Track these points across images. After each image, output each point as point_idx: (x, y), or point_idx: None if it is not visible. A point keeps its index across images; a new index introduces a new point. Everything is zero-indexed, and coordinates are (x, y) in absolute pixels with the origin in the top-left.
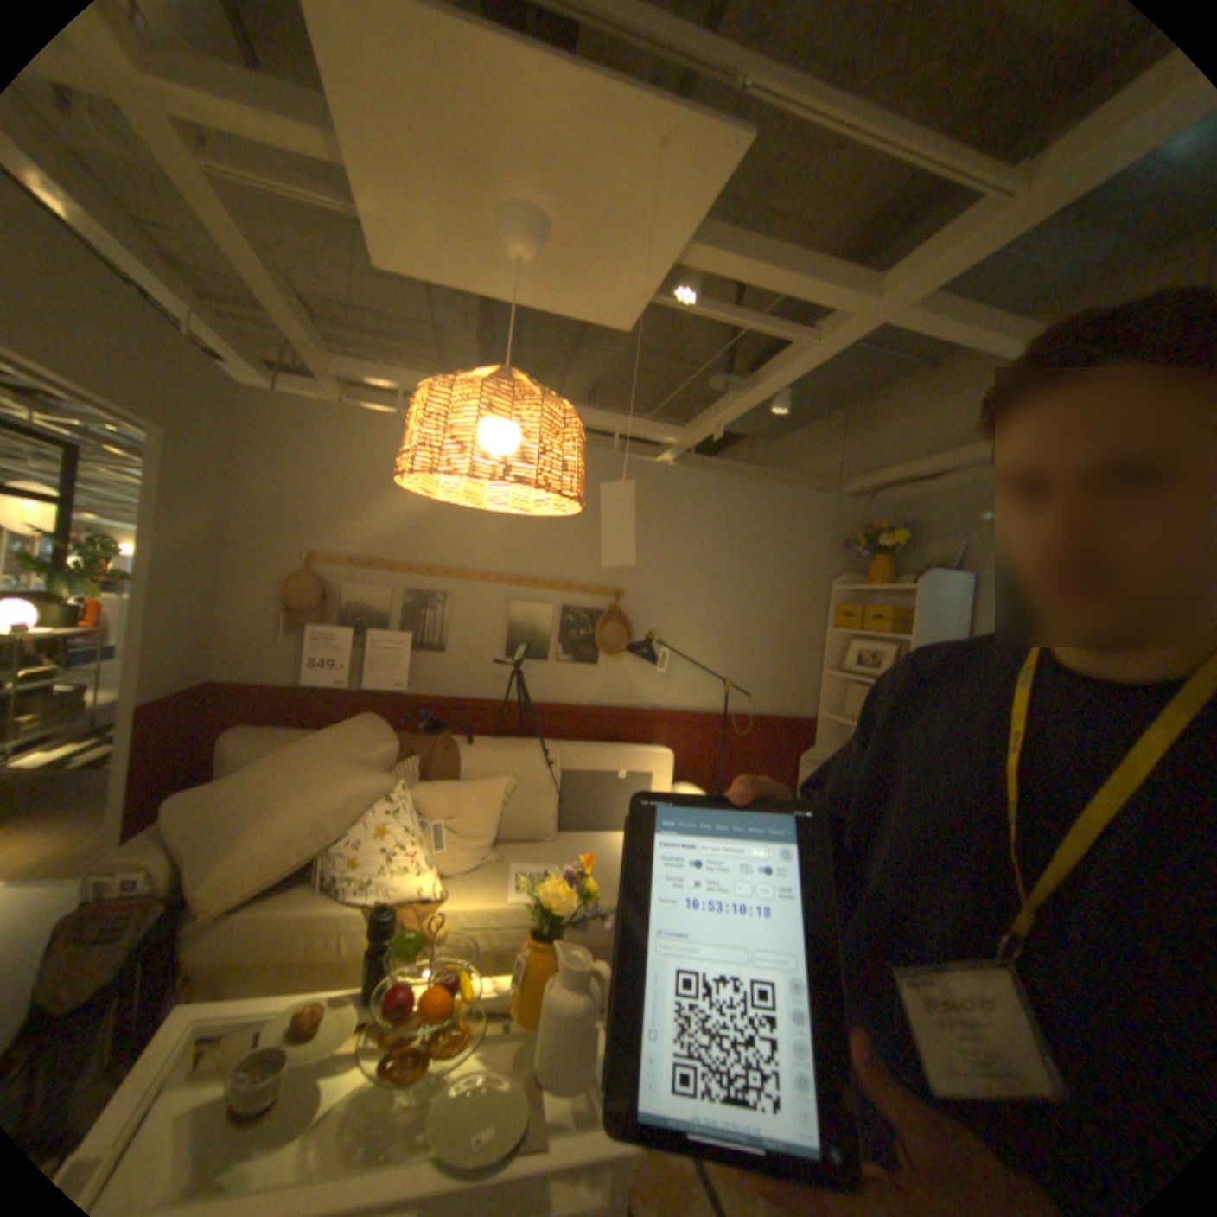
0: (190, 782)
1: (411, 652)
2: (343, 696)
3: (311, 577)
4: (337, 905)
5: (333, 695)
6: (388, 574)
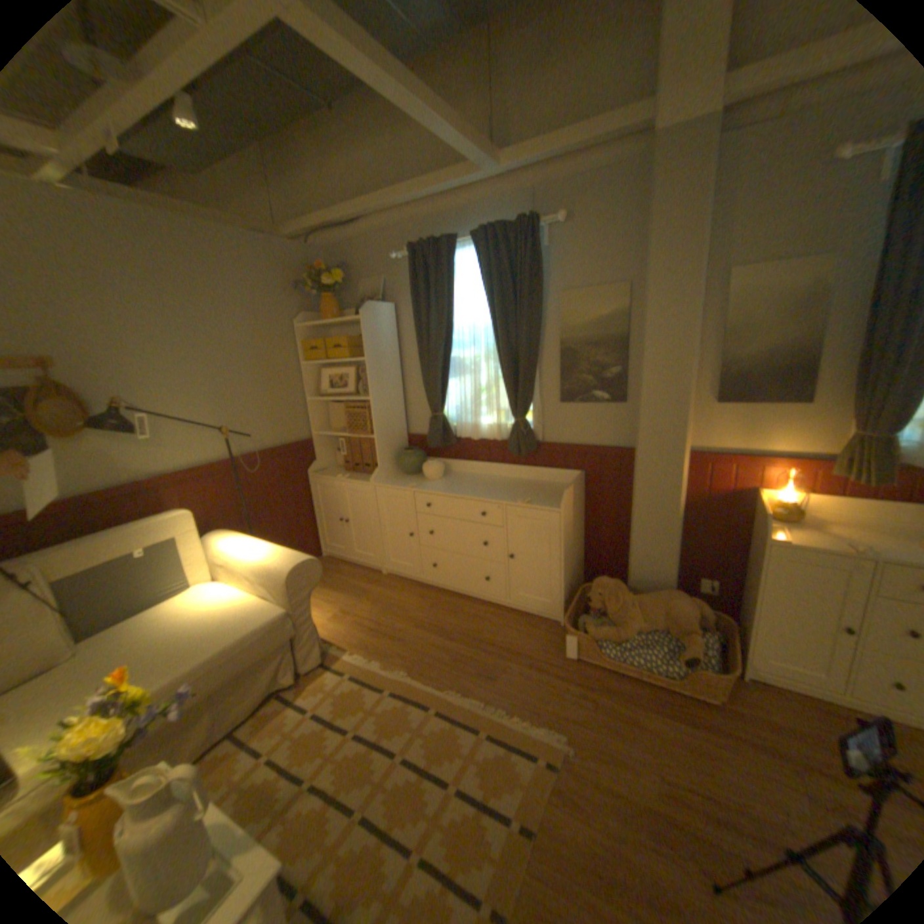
0: None
1: None
2: None
3: None
4: None
5: None
6: None
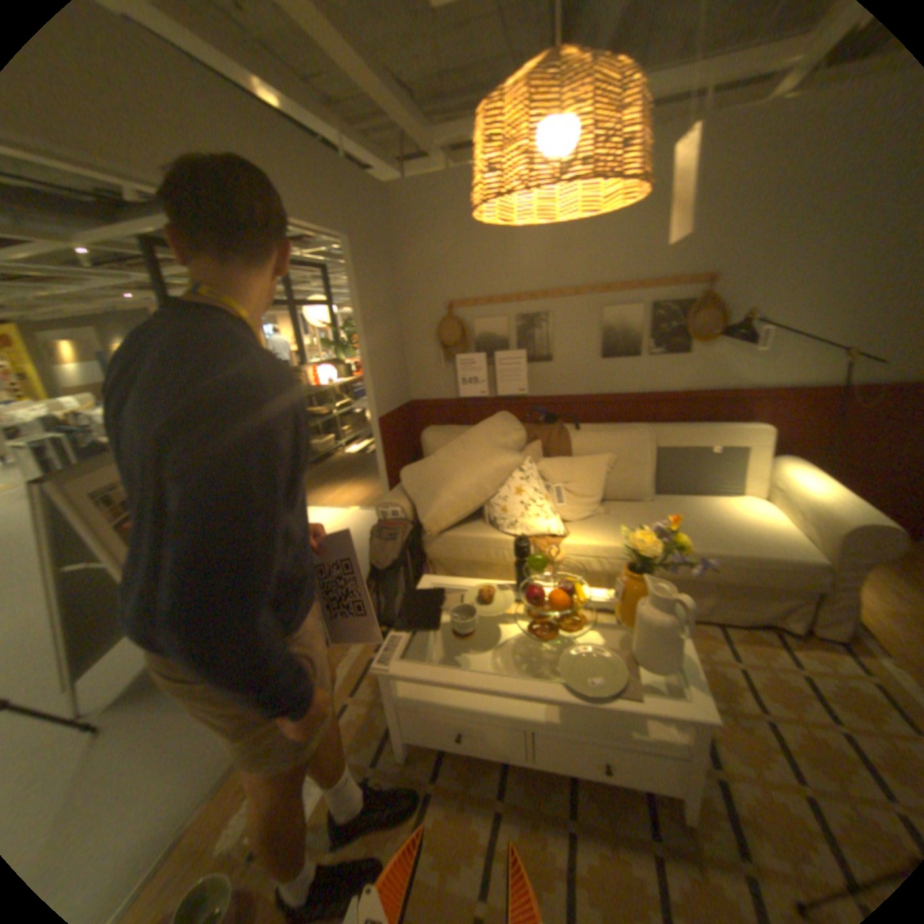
0: (414, 460)
1: (526, 366)
2: (486, 402)
3: (452, 321)
4: (498, 534)
5: (479, 403)
6: (501, 307)
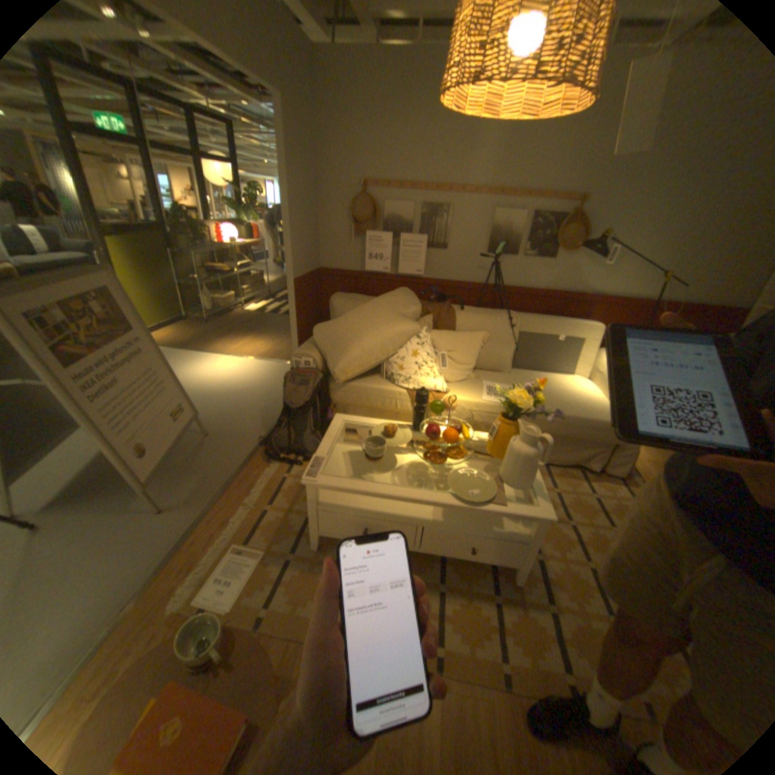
0: (319, 321)
1: (425, 249)
2: (387, 277)
3: (366, 198)
4: (394, 386)
5: (381, 277)
6: (412, 193)
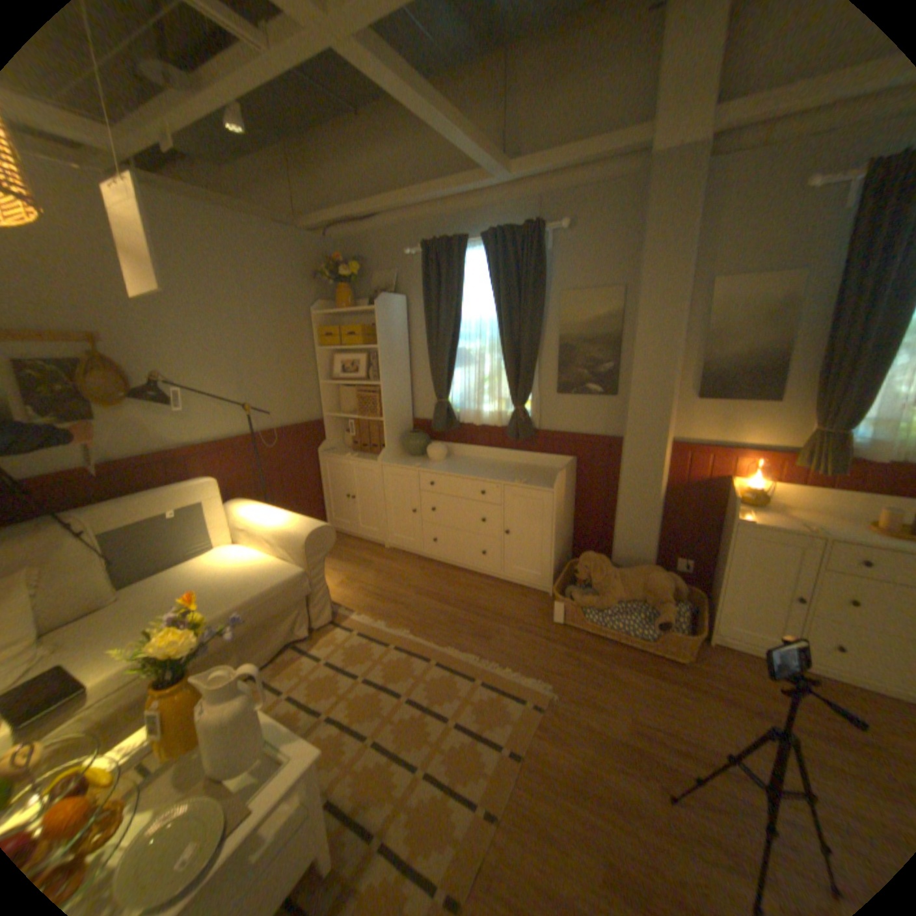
0: None
1: None
2: None
3: None
4: None
5: None
6: None
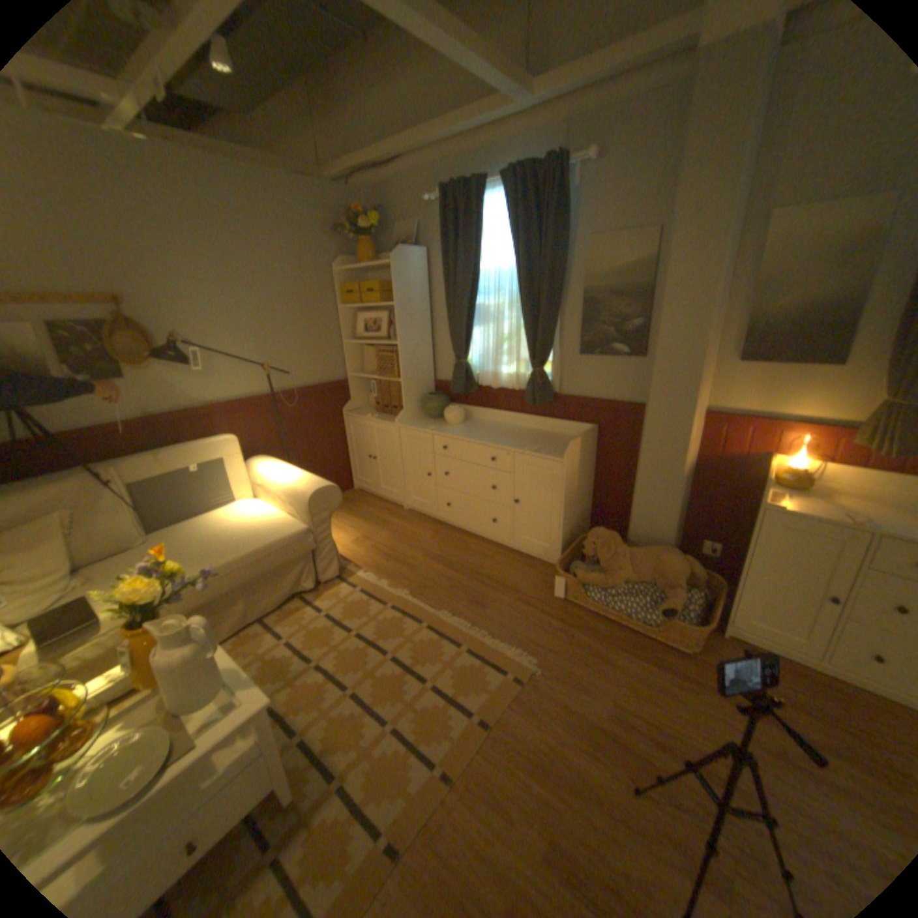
0: None
1: None
2: None
3: None
4: None
5: None
6: None
